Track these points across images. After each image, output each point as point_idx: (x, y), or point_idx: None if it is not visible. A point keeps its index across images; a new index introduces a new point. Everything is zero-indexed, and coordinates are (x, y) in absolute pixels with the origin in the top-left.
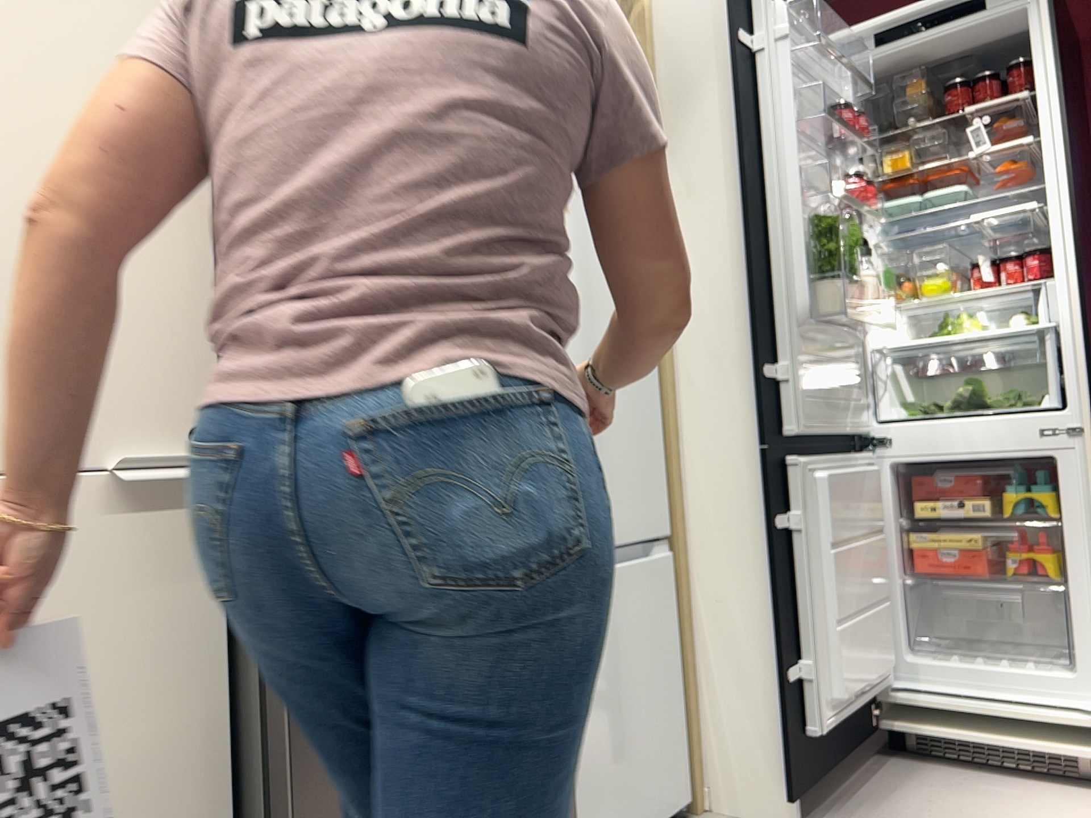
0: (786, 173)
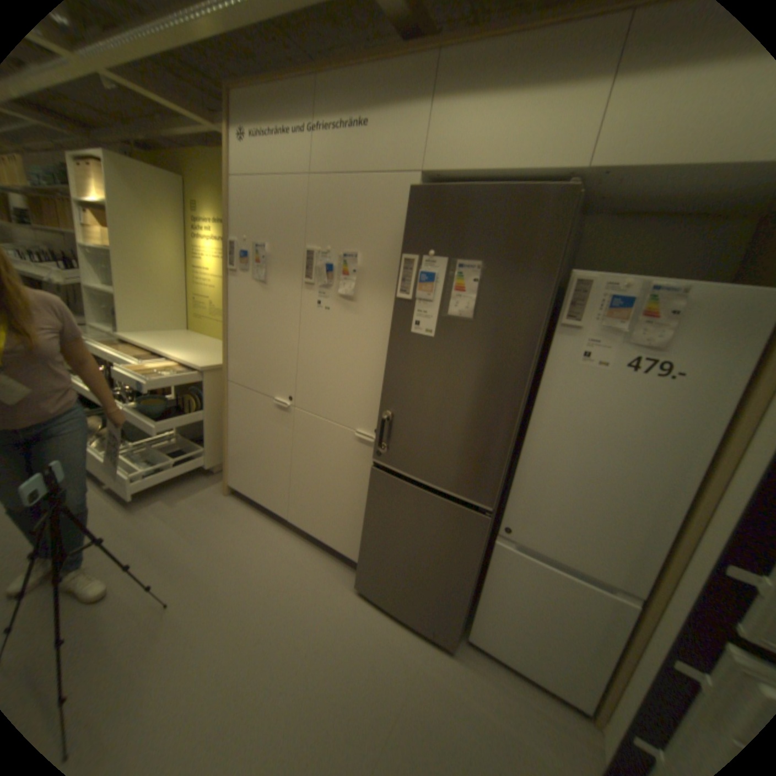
0: None
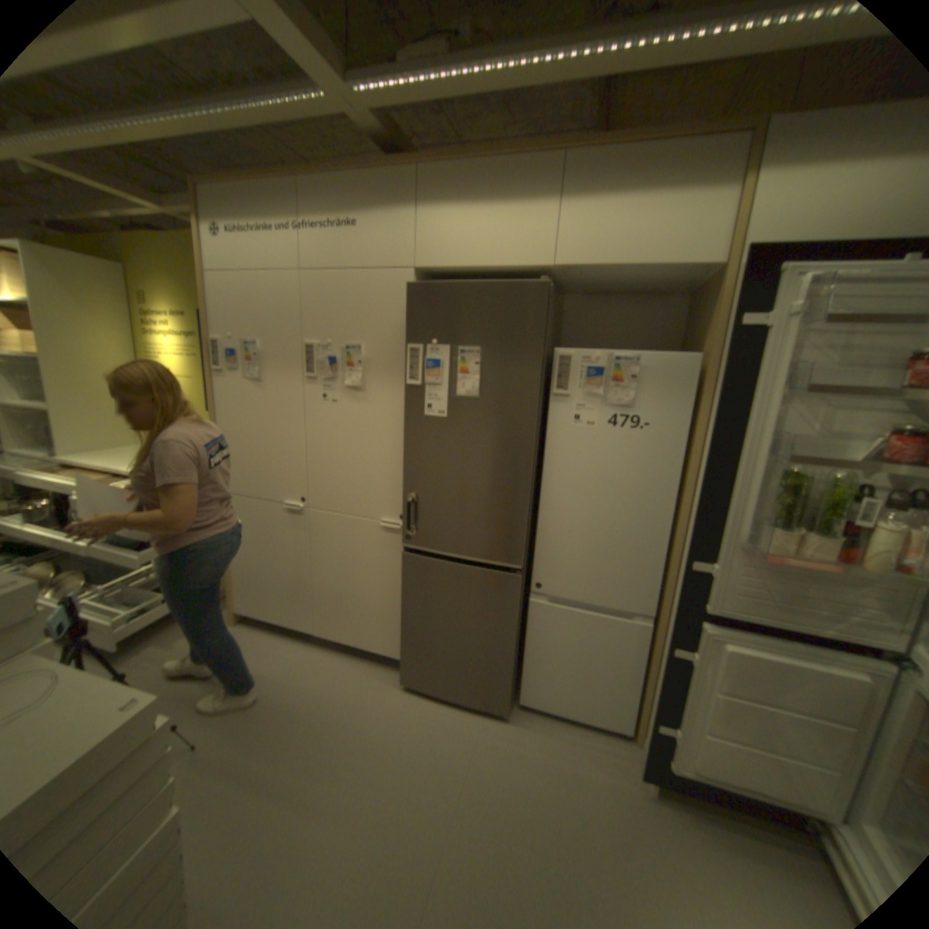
0: (765, 433)
